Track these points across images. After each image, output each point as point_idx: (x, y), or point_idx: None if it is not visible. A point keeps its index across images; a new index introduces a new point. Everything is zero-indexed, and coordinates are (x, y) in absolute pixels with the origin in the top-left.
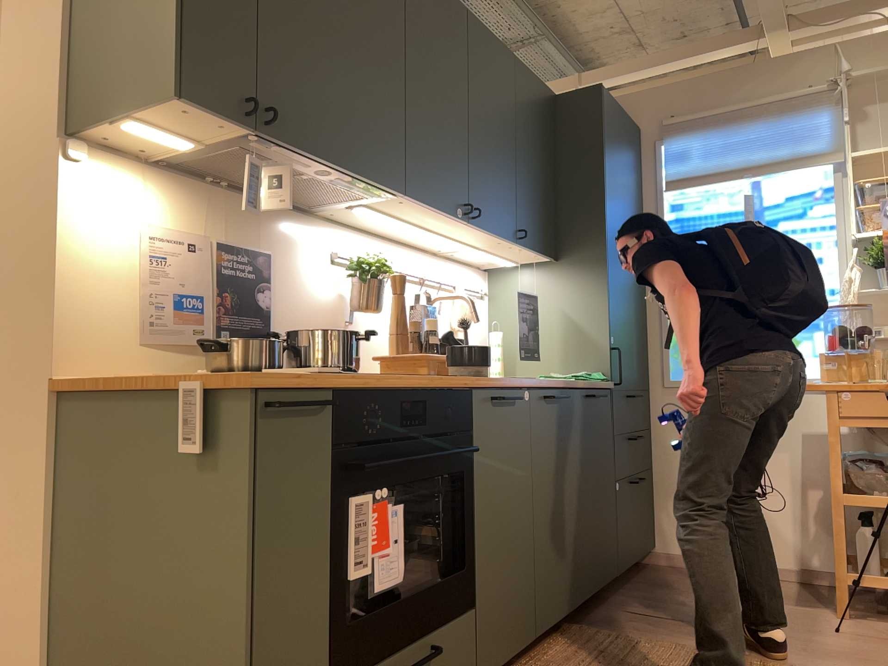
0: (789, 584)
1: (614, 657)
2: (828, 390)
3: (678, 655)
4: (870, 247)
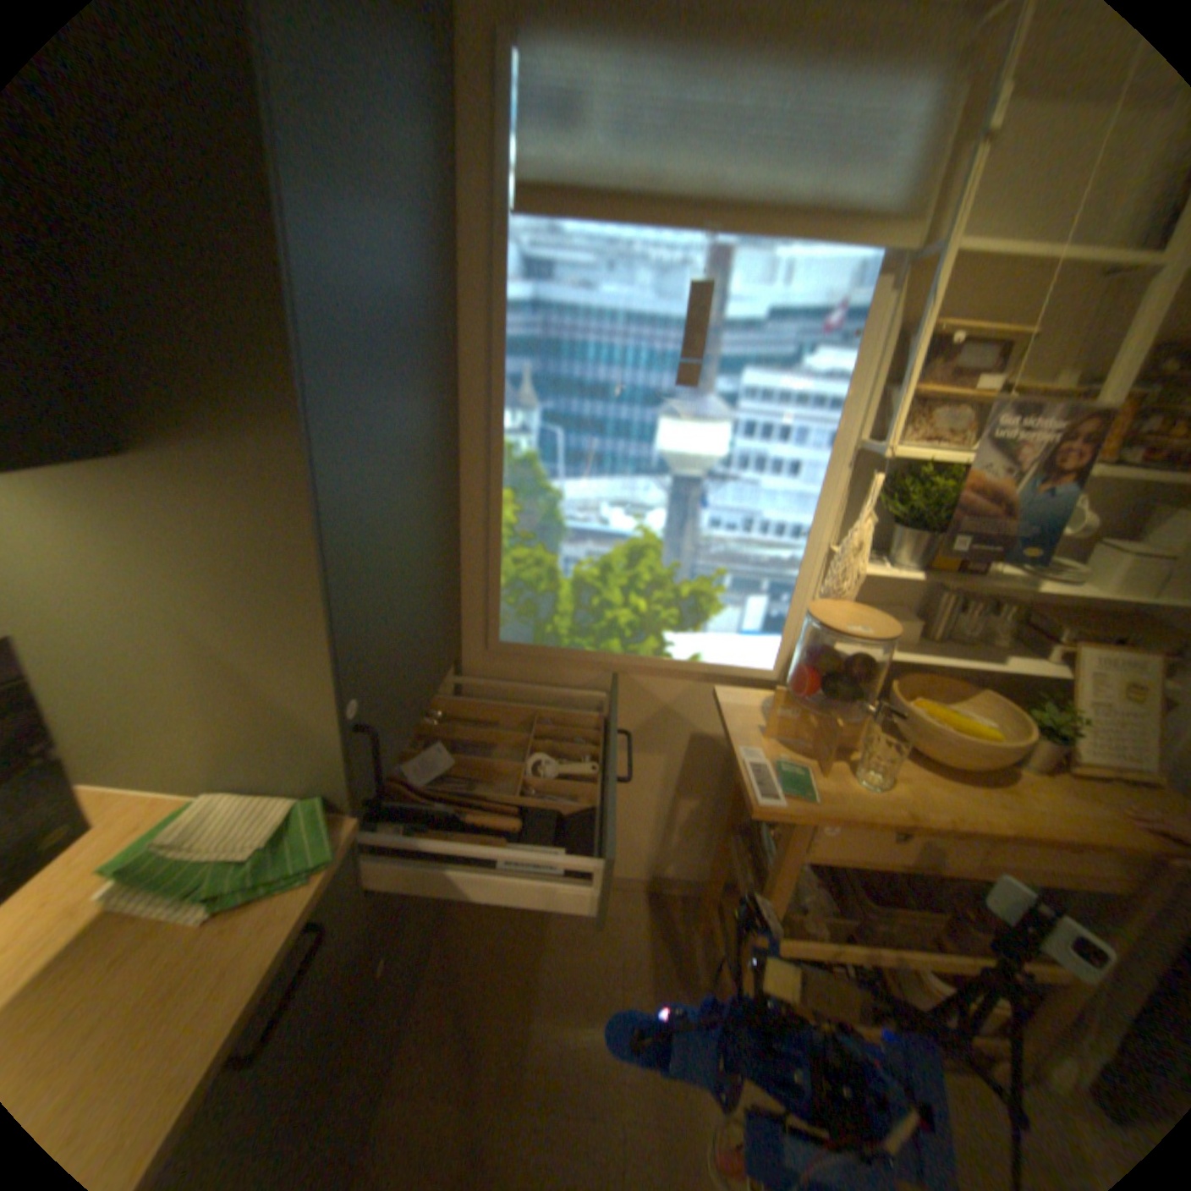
0: (636, 908)
1: None
2: (810, 824)
3: None
4: (905, 474)
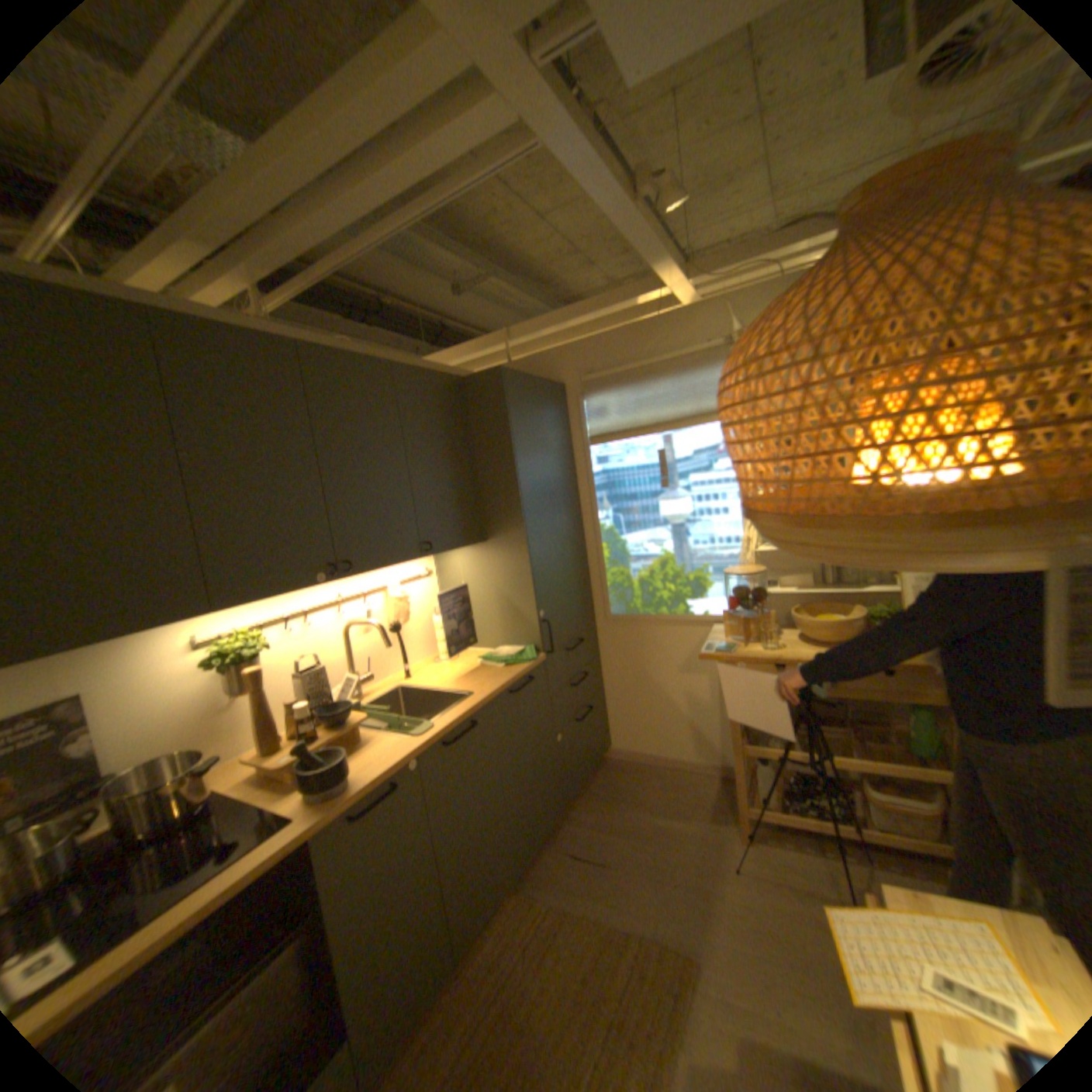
0: (711, 784)
1: (531, 962)
2: (725, 662)
3: (588, 951)
4: None
